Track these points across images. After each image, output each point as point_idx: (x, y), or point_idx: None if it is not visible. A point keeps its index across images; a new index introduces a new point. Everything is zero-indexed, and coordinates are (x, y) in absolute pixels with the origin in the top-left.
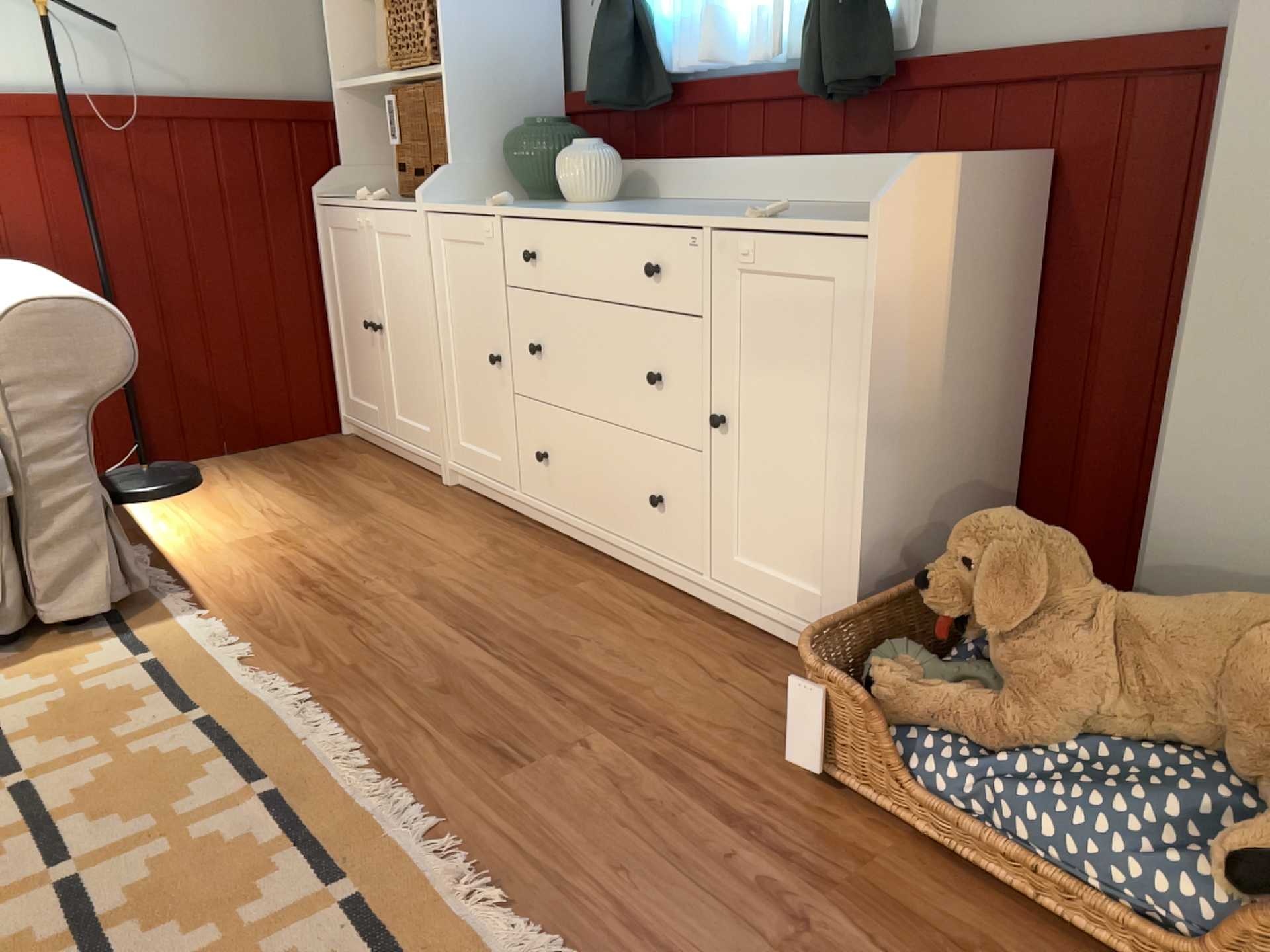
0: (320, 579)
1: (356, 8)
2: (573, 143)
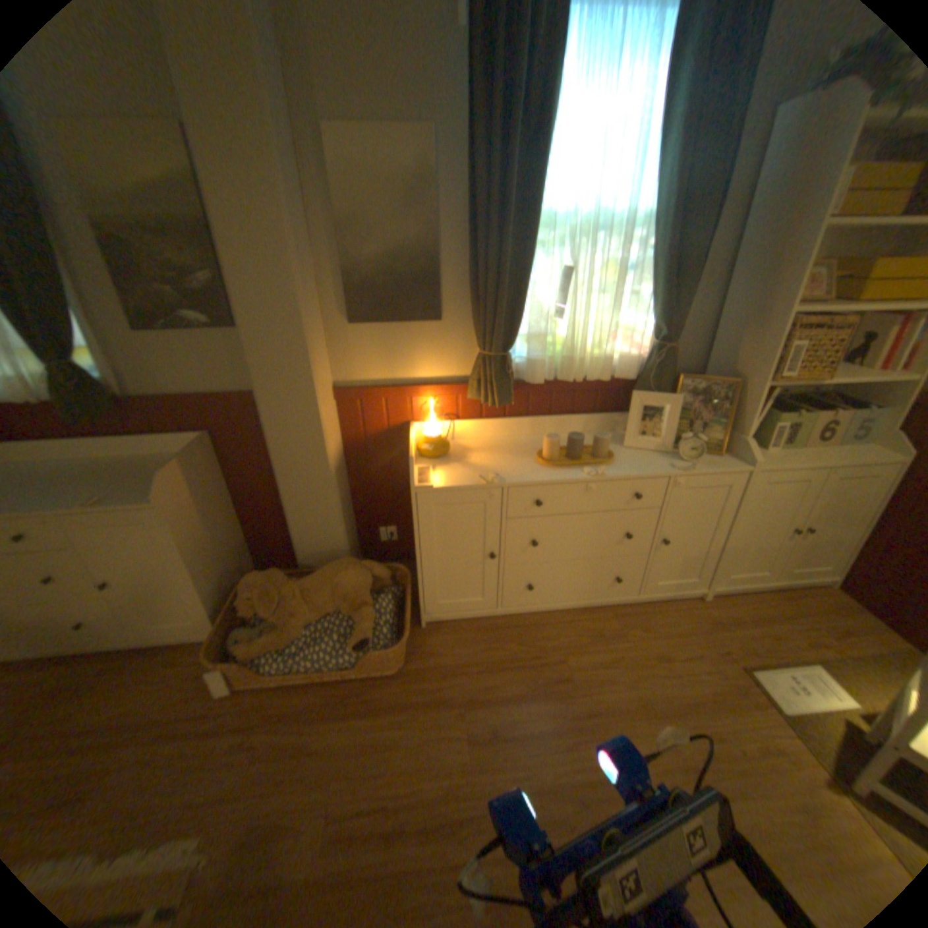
0: None
1: None
2: None
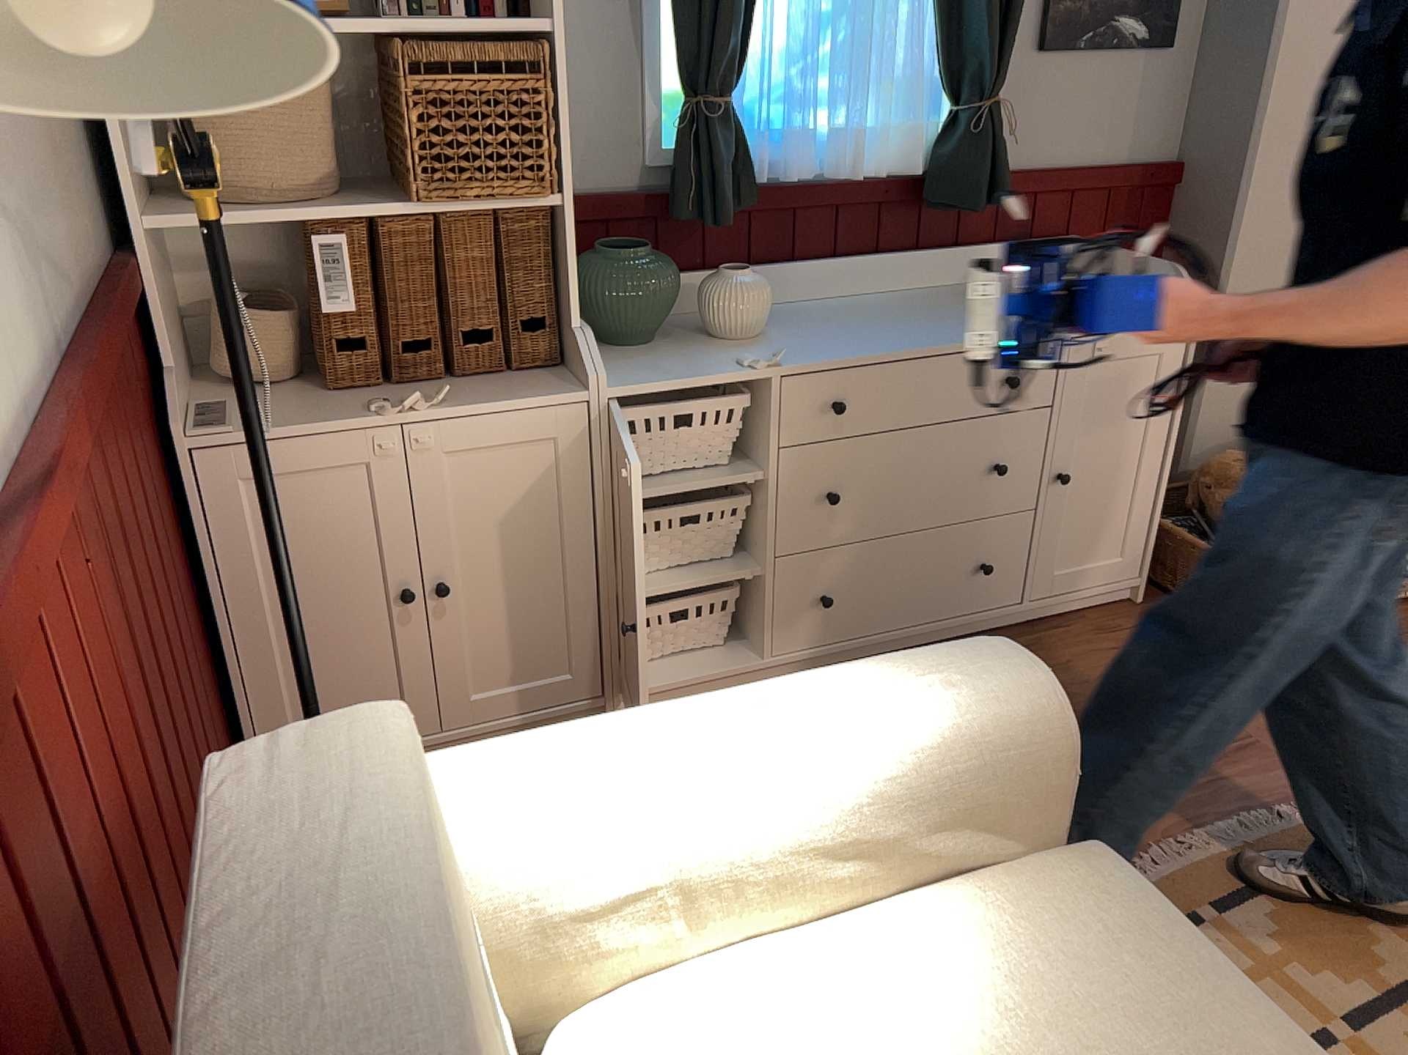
0: None
1: None
2: (671, 266)
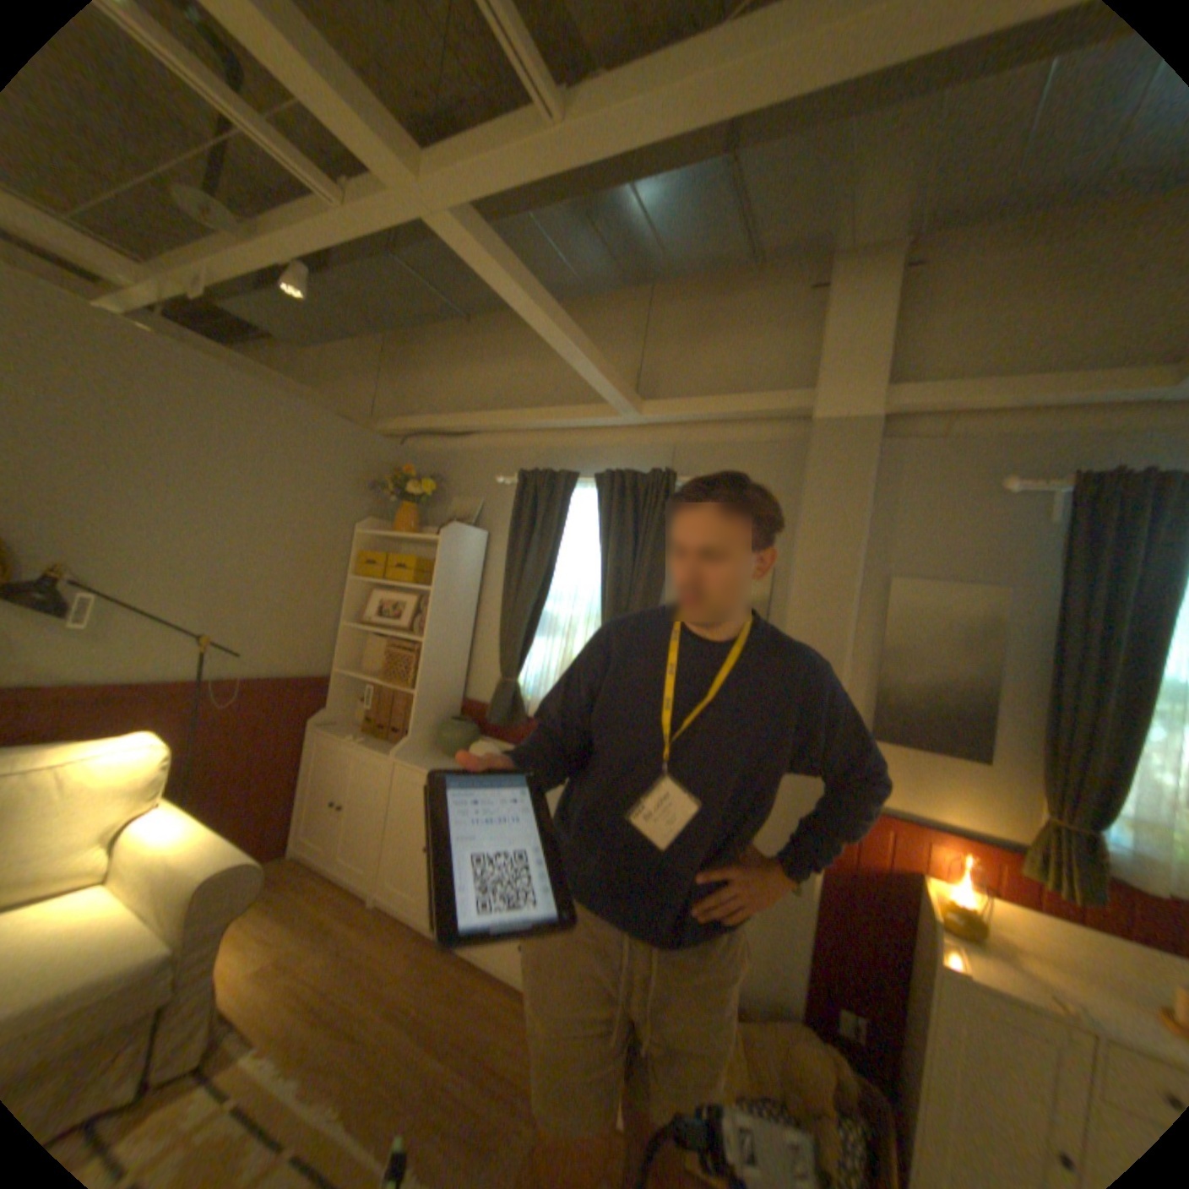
0: (320, 1010)
1: (353, 633)
2: (474, 735)
